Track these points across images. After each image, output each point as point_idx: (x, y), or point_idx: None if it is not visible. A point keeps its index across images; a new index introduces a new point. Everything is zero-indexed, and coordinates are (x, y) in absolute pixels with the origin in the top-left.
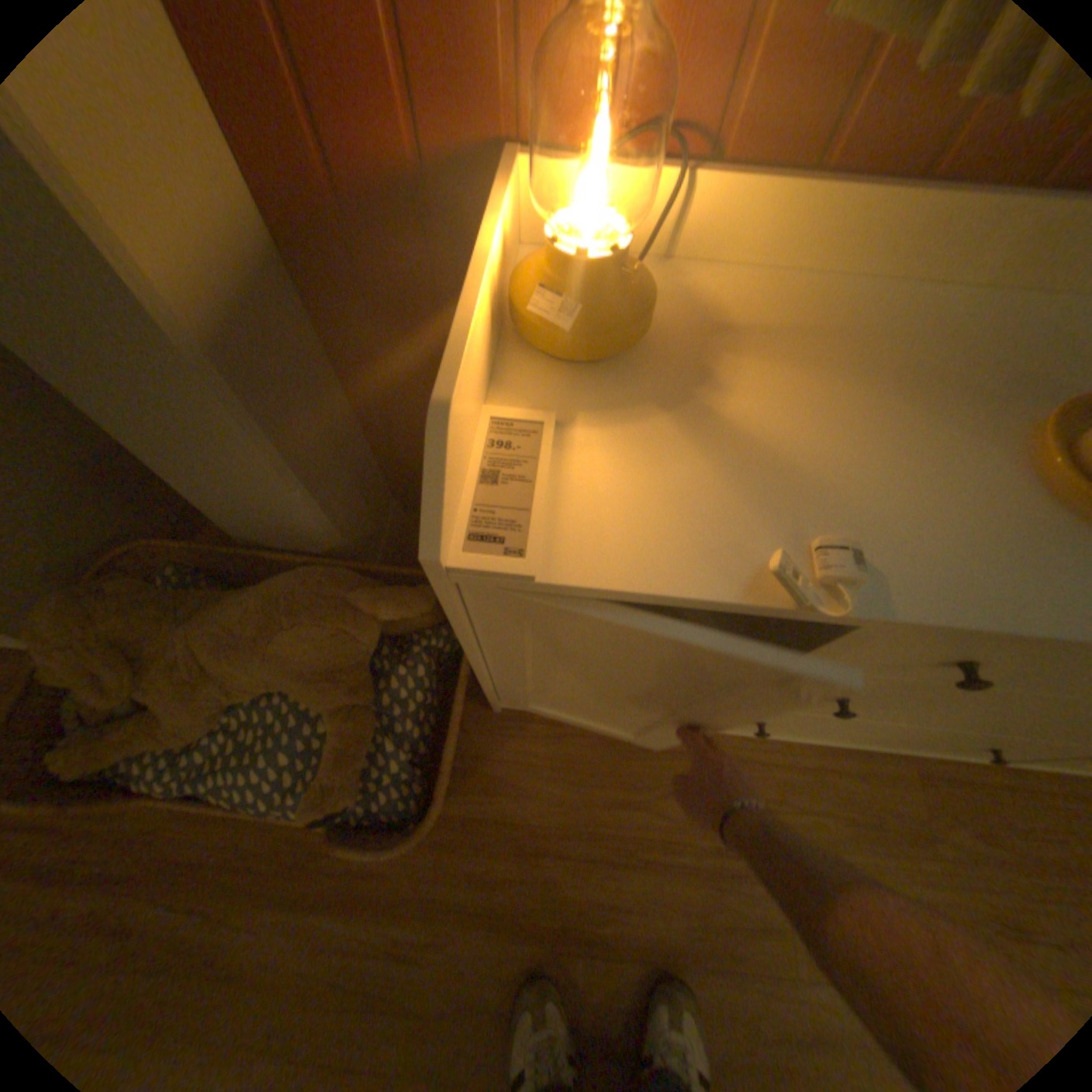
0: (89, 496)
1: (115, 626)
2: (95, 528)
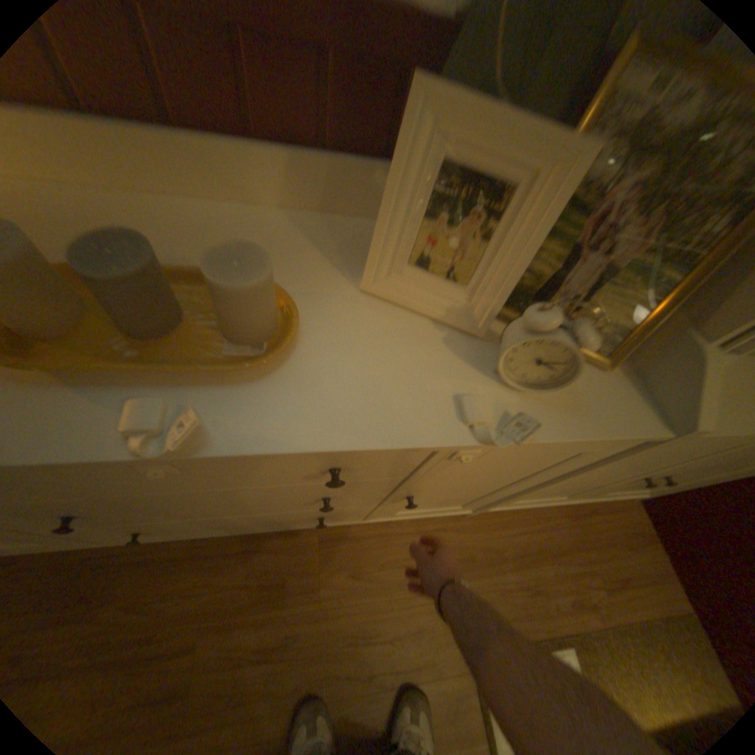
0: None
1: None
2: None
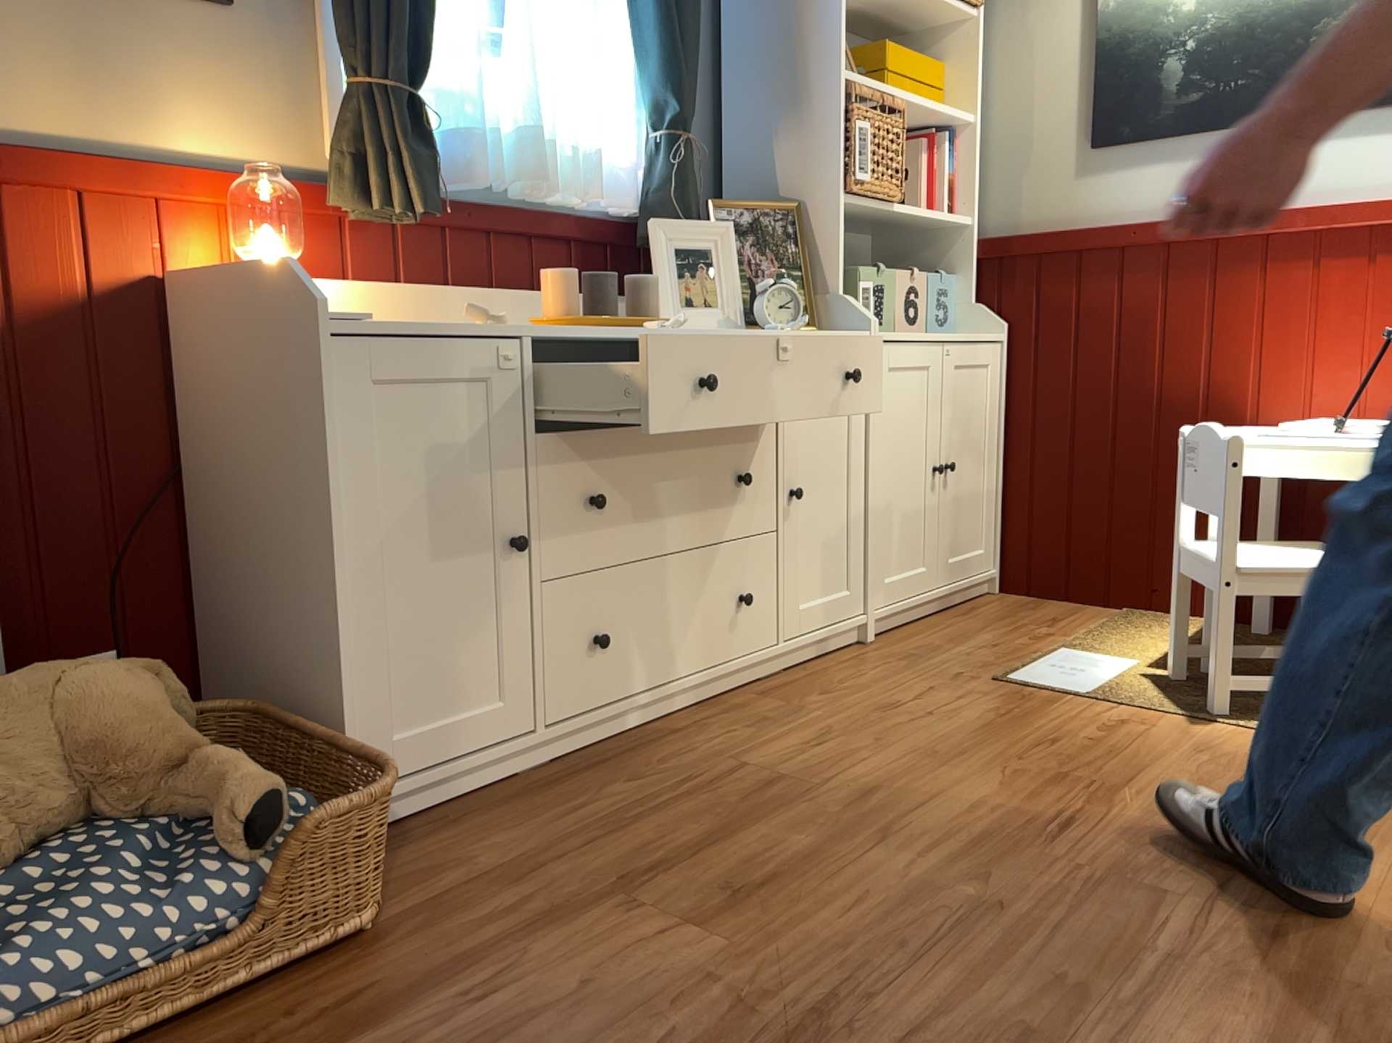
0: None
1: None
2: None
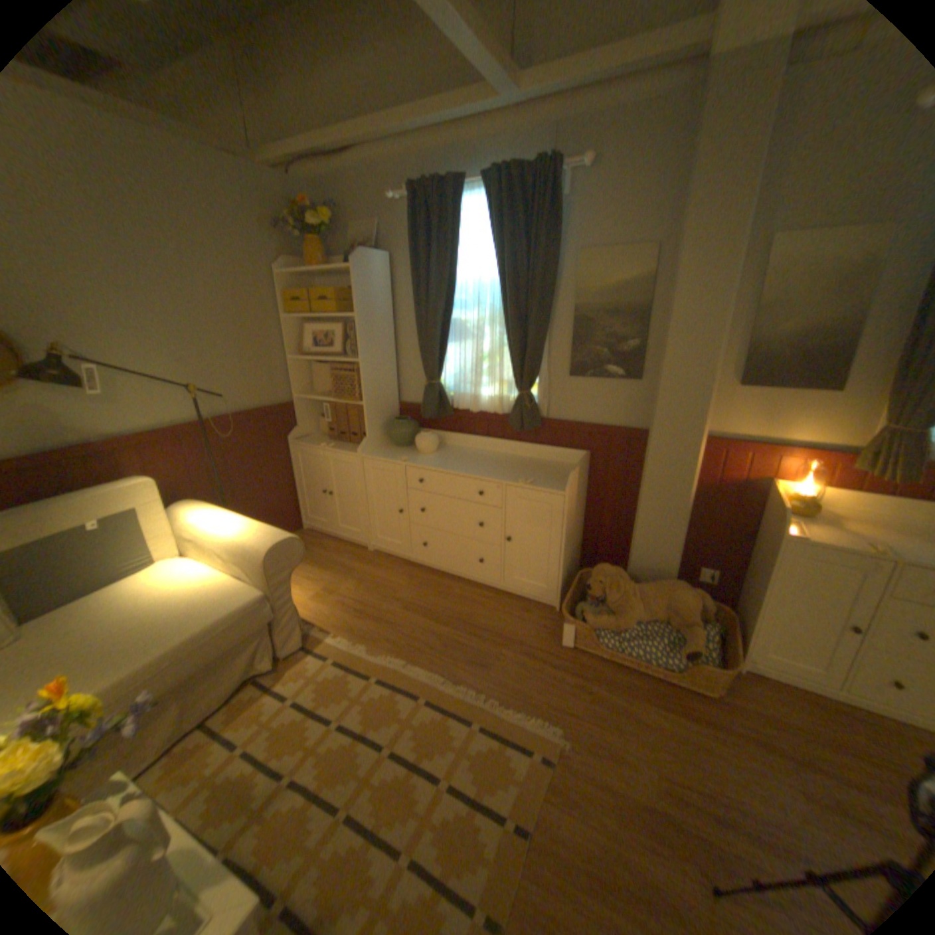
0: (574, 553)
1: (620, 576)
2: (571, 564)
